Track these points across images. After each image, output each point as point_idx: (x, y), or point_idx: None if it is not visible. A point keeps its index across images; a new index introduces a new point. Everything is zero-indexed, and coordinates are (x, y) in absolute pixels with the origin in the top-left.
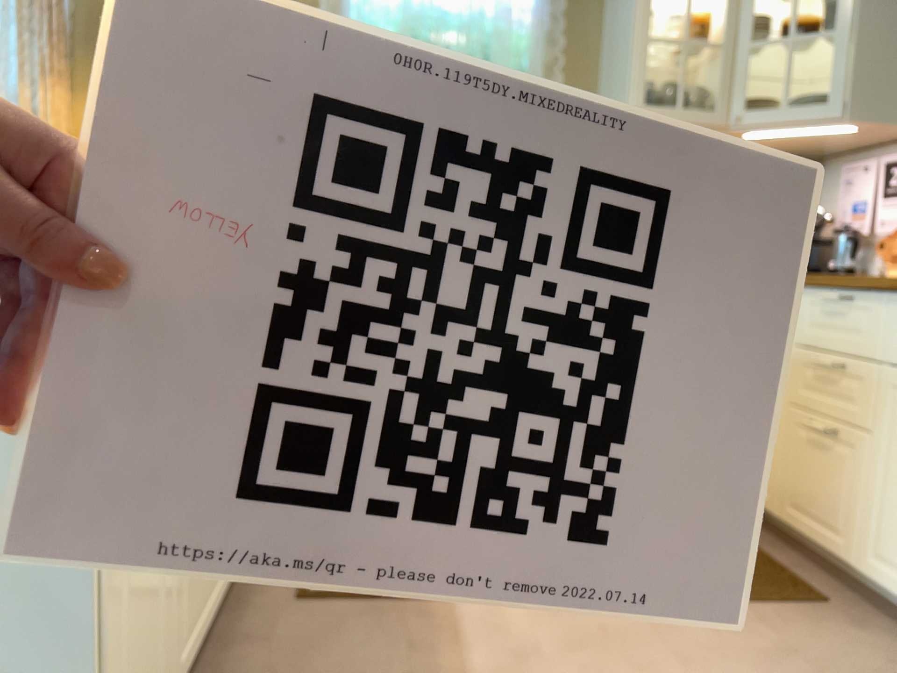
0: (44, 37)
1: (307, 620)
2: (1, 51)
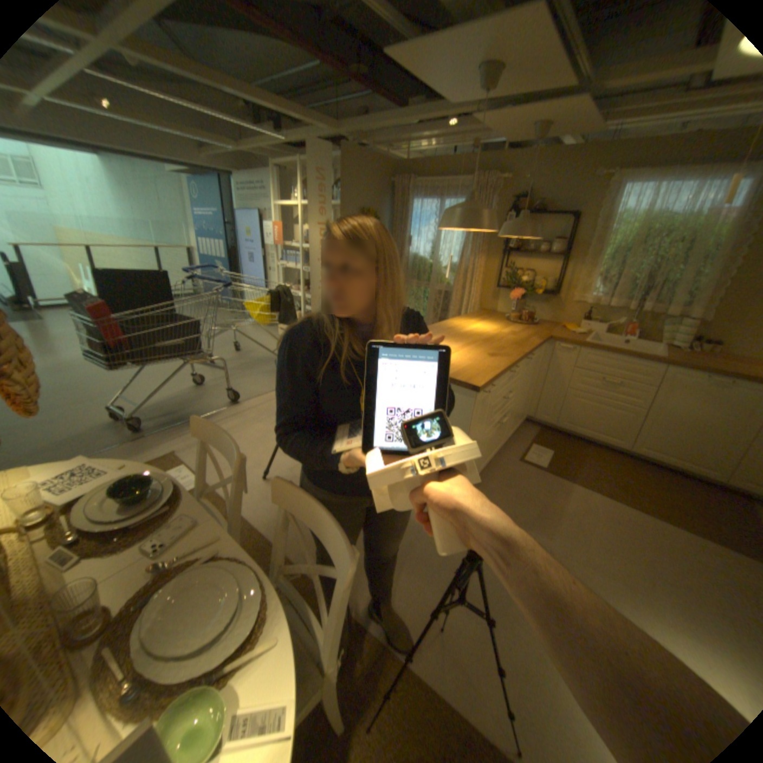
0: (479, 238)
1: (521, 468)
2: (465, 244)
